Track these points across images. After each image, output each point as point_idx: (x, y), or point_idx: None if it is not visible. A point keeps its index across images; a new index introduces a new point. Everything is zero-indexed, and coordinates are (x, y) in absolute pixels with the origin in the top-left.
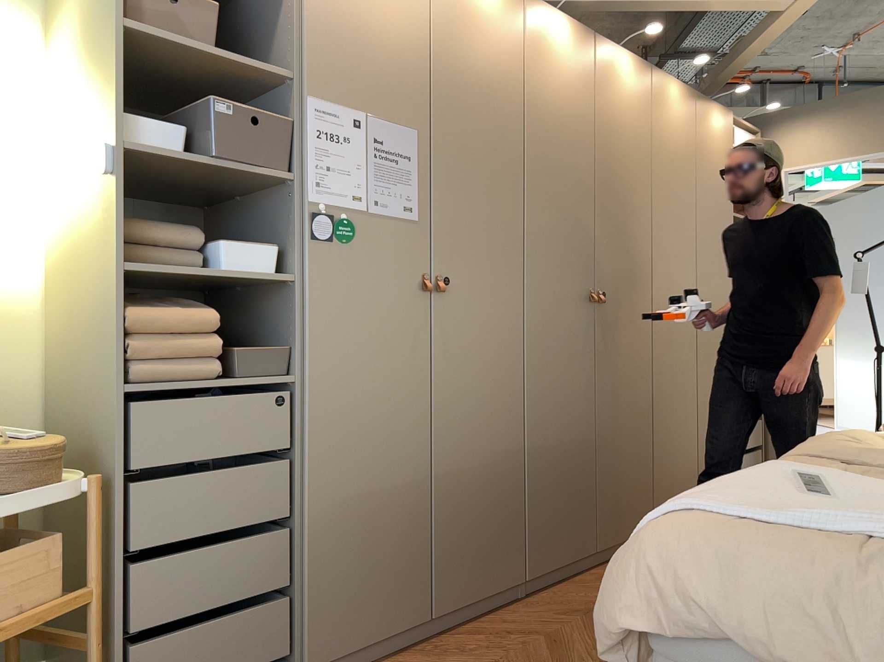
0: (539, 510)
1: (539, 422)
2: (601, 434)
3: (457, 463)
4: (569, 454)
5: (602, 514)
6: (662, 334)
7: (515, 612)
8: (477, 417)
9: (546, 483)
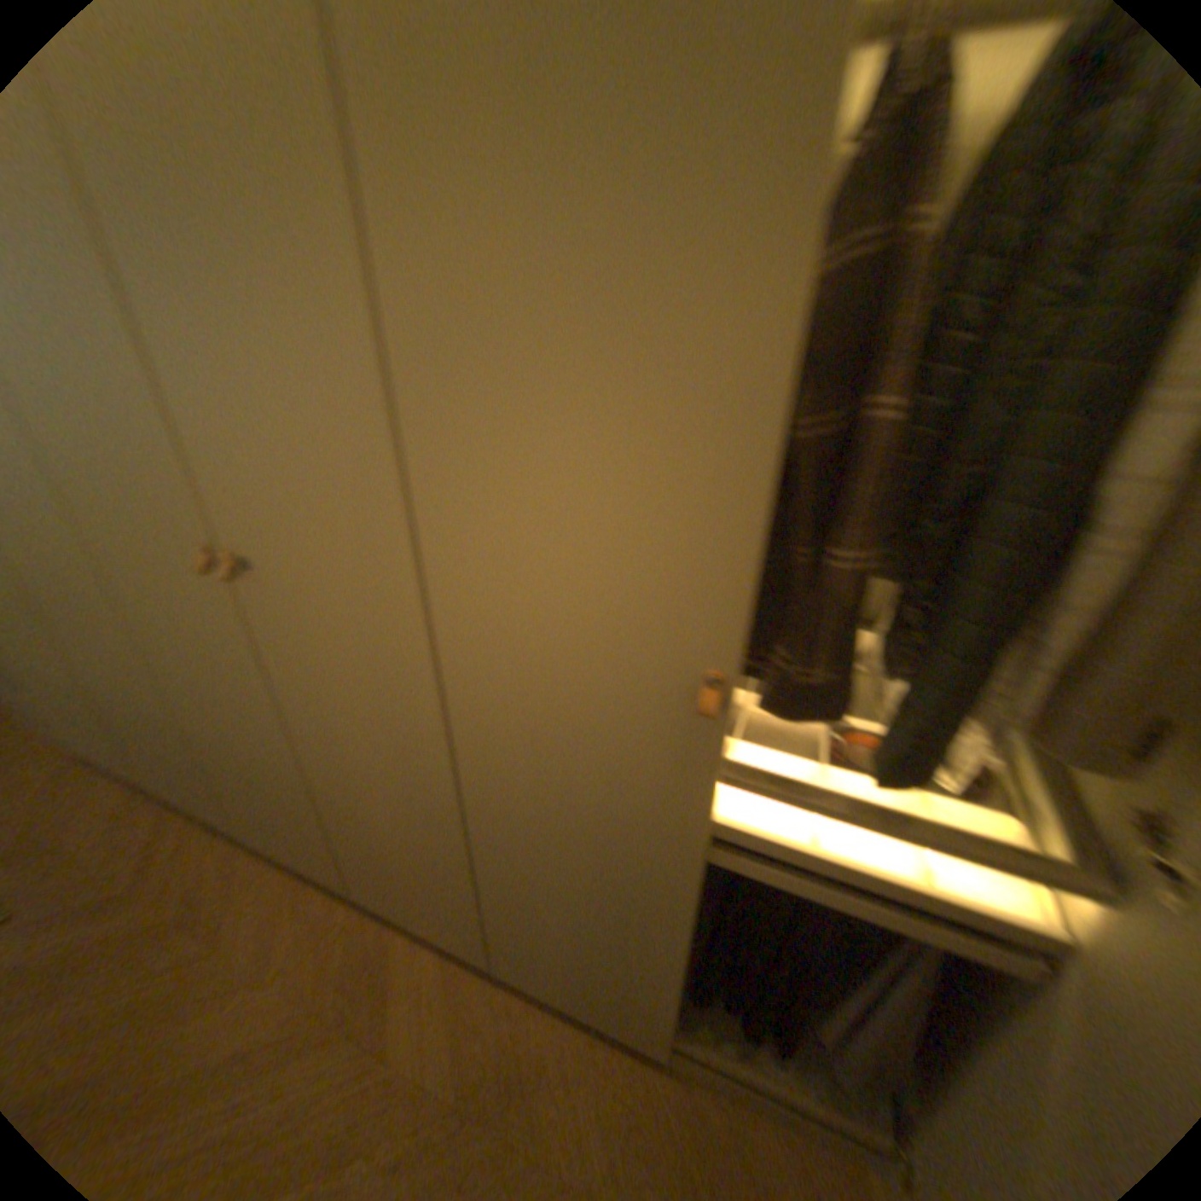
0: (220, 799)
1: (174, 710)
2: (308, 789)
3: (94, 694)
4: (244, 773)
5: (341, 874)
6: (471, 713)
7: (200, 855)
8: (90, 663)
9: (219, 781)
